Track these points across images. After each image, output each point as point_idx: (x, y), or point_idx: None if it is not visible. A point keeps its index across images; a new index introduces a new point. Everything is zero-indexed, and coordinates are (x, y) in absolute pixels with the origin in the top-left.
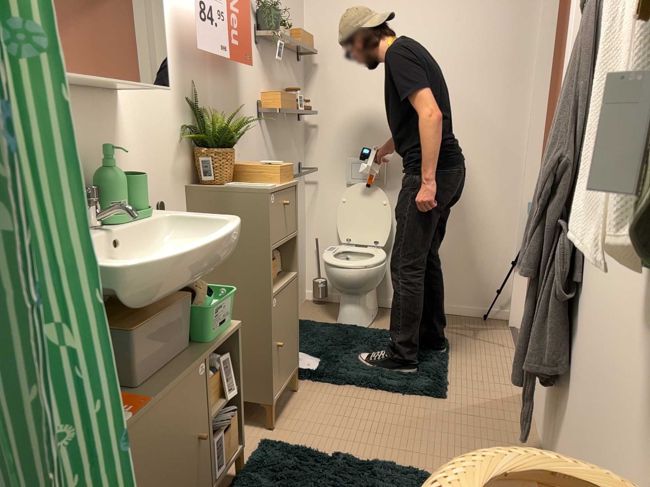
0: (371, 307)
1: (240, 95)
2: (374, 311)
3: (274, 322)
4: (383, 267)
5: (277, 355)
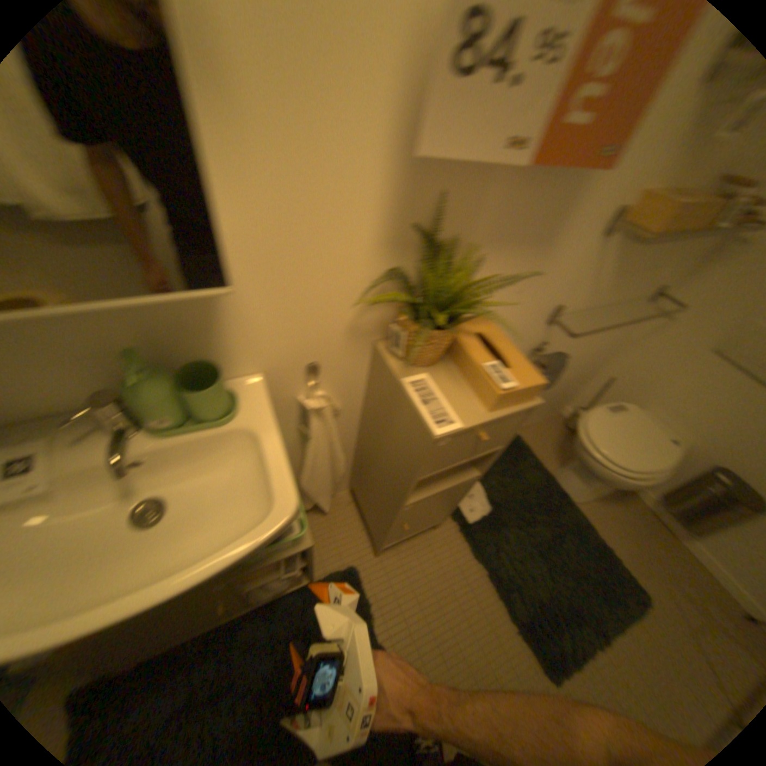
0: (606, 488)
1: (576, 193)
2: (608, 491)
3: (396, 520)
4: (649, 485)
5: (396, 531)
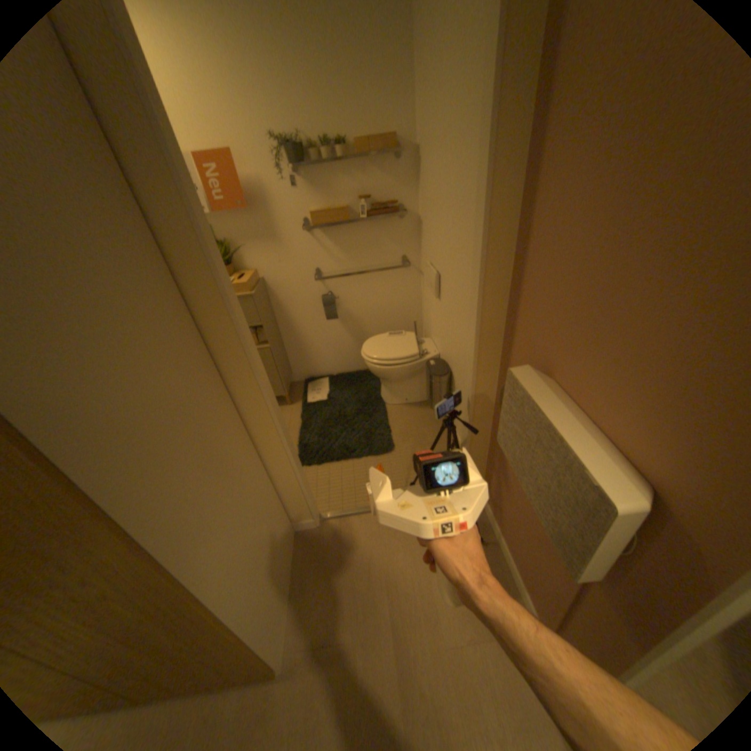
0: (403, 393)
1: (271, 219)
2: (410, 397)
3: None
4: (387, 369)
5: None
